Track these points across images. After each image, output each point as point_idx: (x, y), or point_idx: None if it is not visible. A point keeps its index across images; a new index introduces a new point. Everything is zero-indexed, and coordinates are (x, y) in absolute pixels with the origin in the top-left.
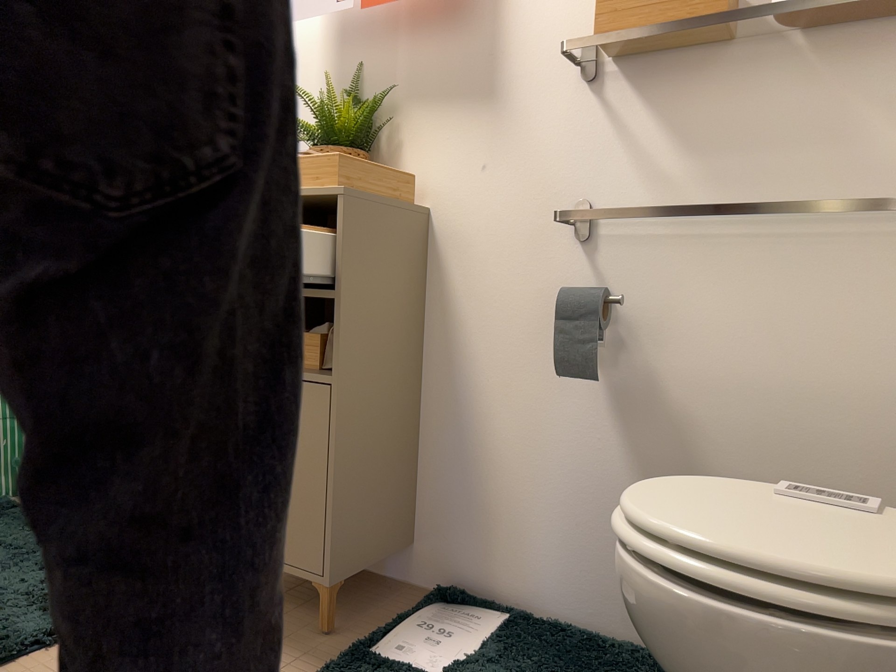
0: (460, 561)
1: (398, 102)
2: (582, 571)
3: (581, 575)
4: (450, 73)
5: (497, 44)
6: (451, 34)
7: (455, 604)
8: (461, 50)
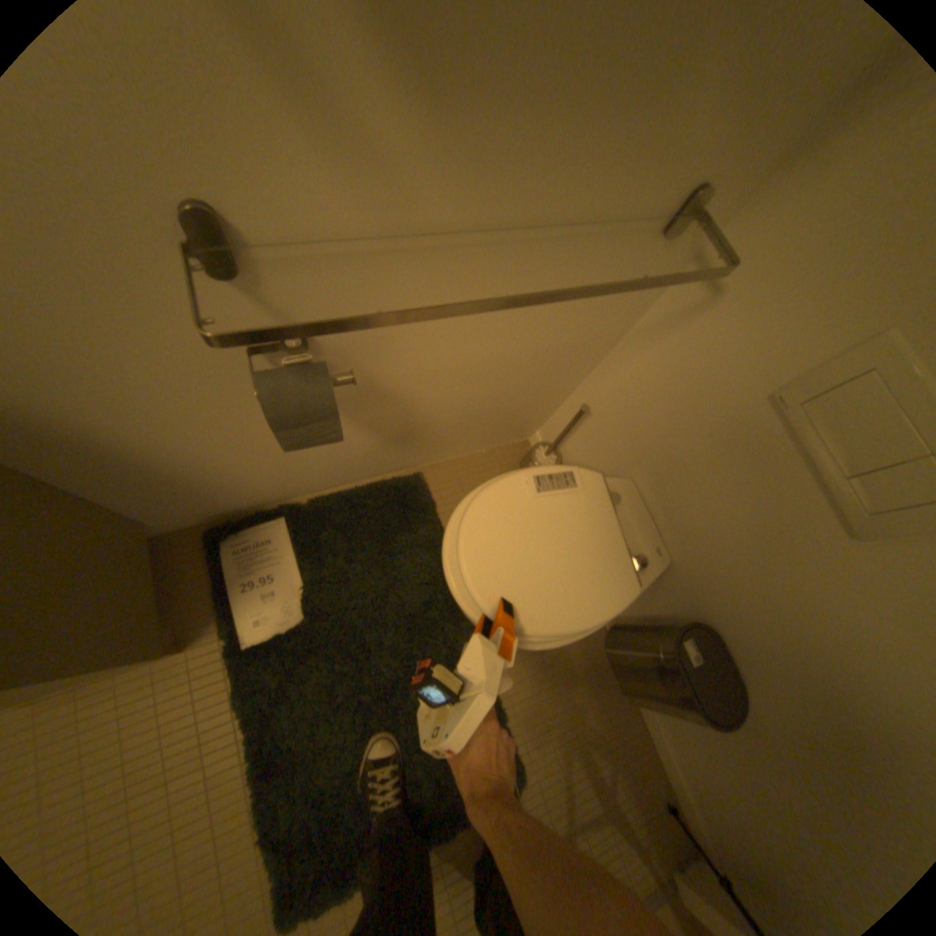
0: (208, 509)
1: None
2: (324, 474)
3: (324, 475)
4: None
5: None
6: None
7: (235, 538)
8: None
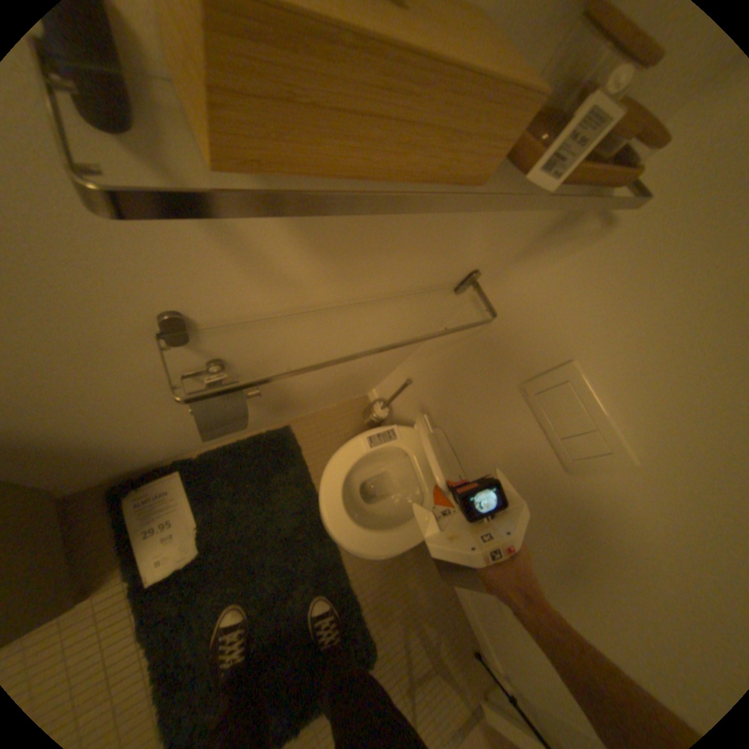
0: (113, 472)
1: None
2: None
3: None
4: None
5: None
6: None
7: (136, 493)
8: None
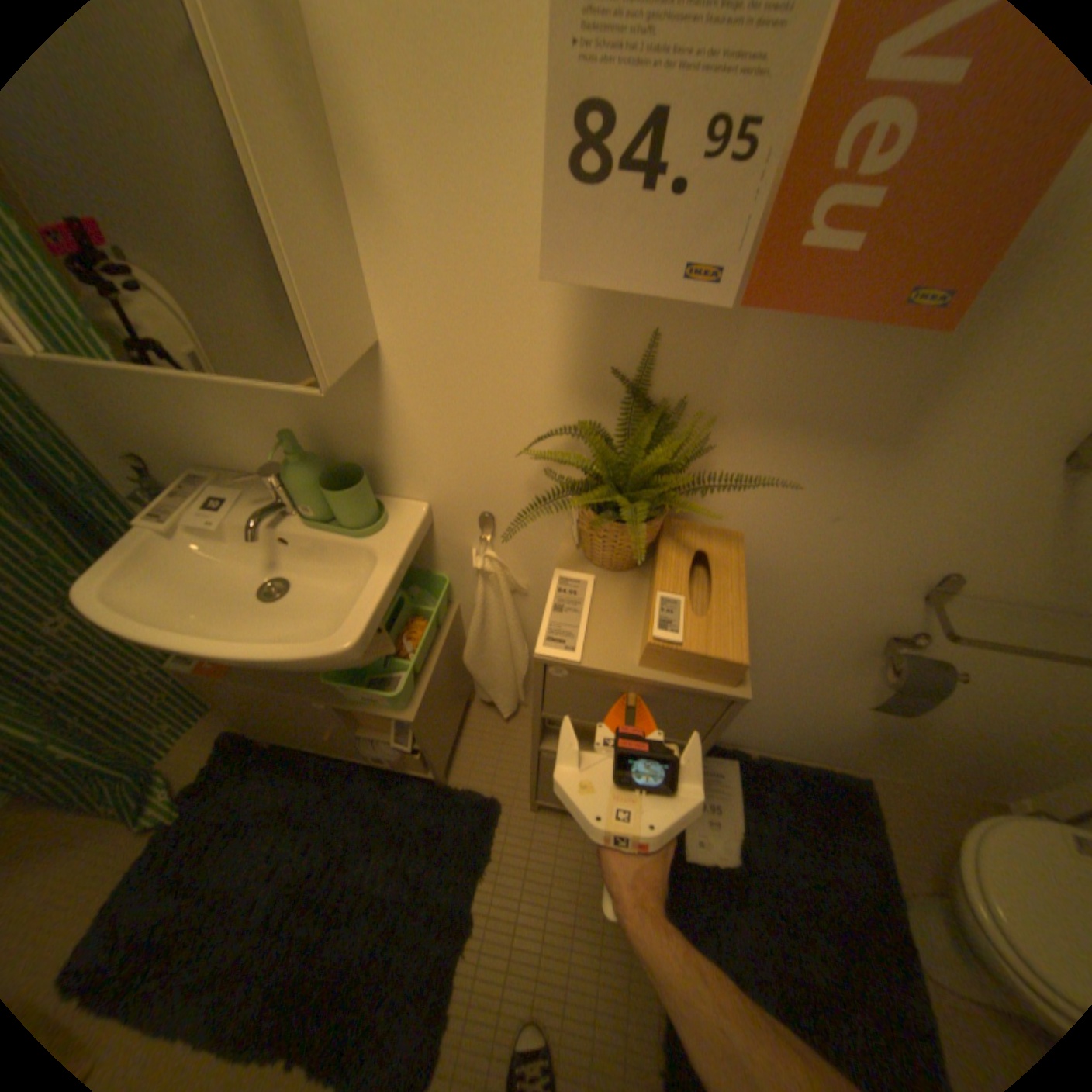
0: None
1: (721, 409)
2: (796, 740)
3: (795, 742)
4: (840, 390)
5: (956, 367)
6: (874, 326)
7: None
8: (880, 359)
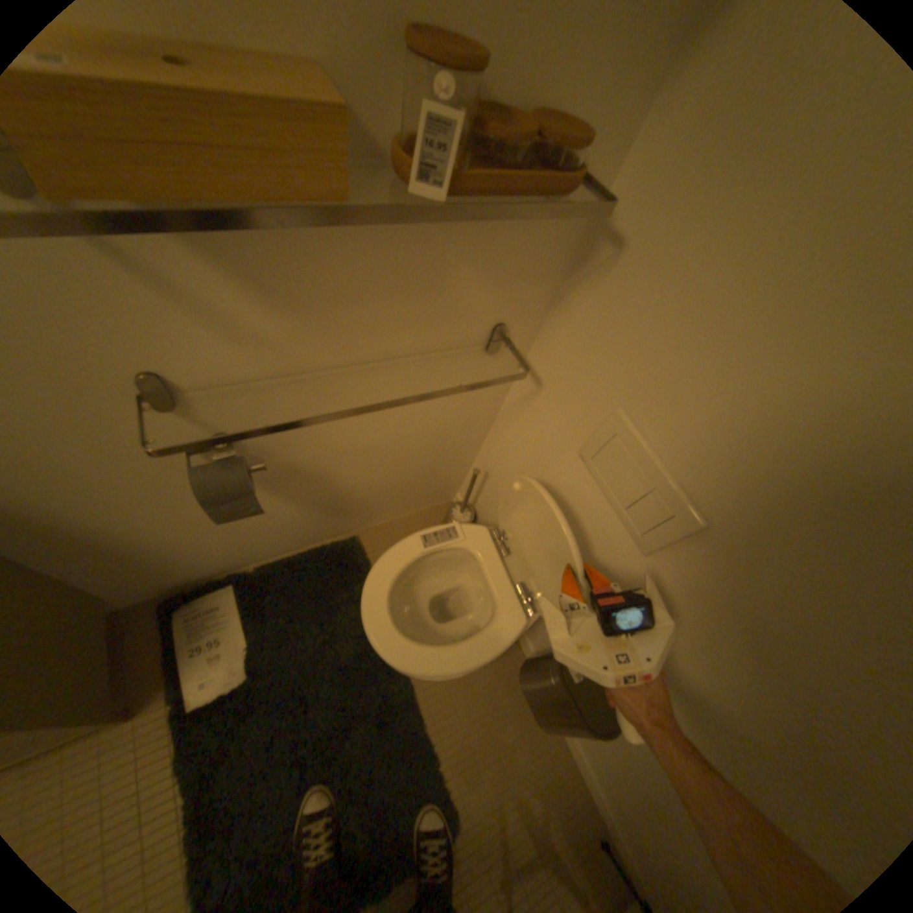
0: (162, 583)
1: None
2: (267, 544)
3: (267, 545)
4: None
5: None
6: None
7: (186, 609)
8: None
